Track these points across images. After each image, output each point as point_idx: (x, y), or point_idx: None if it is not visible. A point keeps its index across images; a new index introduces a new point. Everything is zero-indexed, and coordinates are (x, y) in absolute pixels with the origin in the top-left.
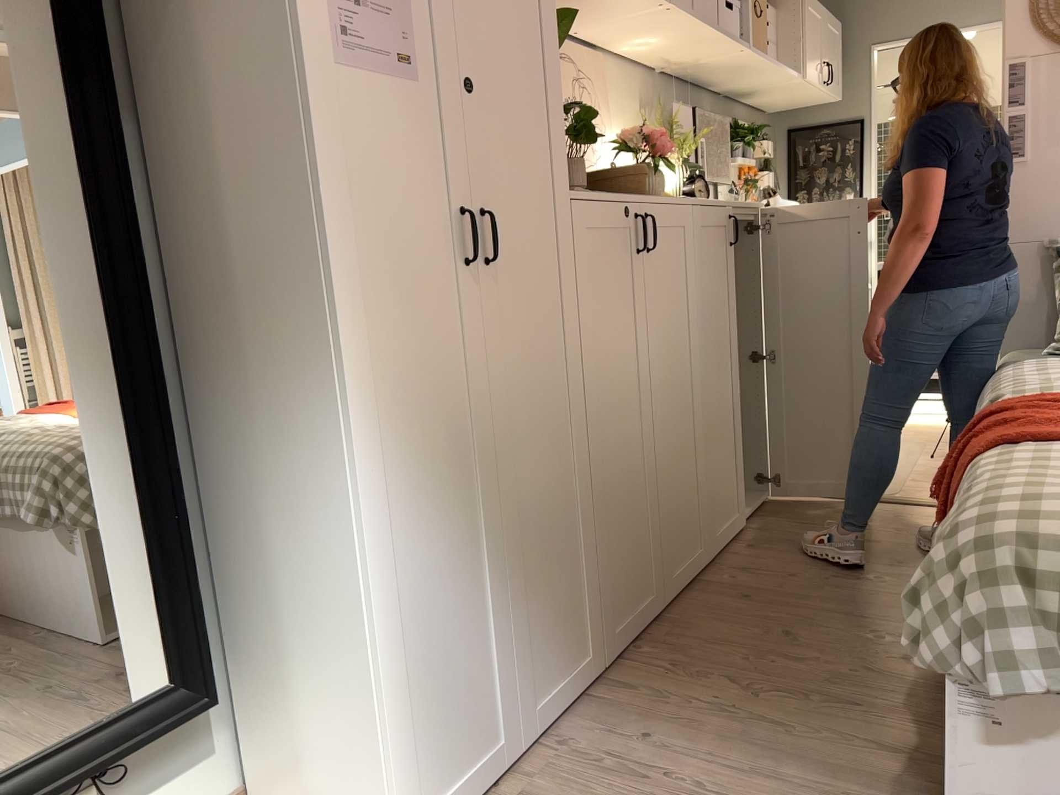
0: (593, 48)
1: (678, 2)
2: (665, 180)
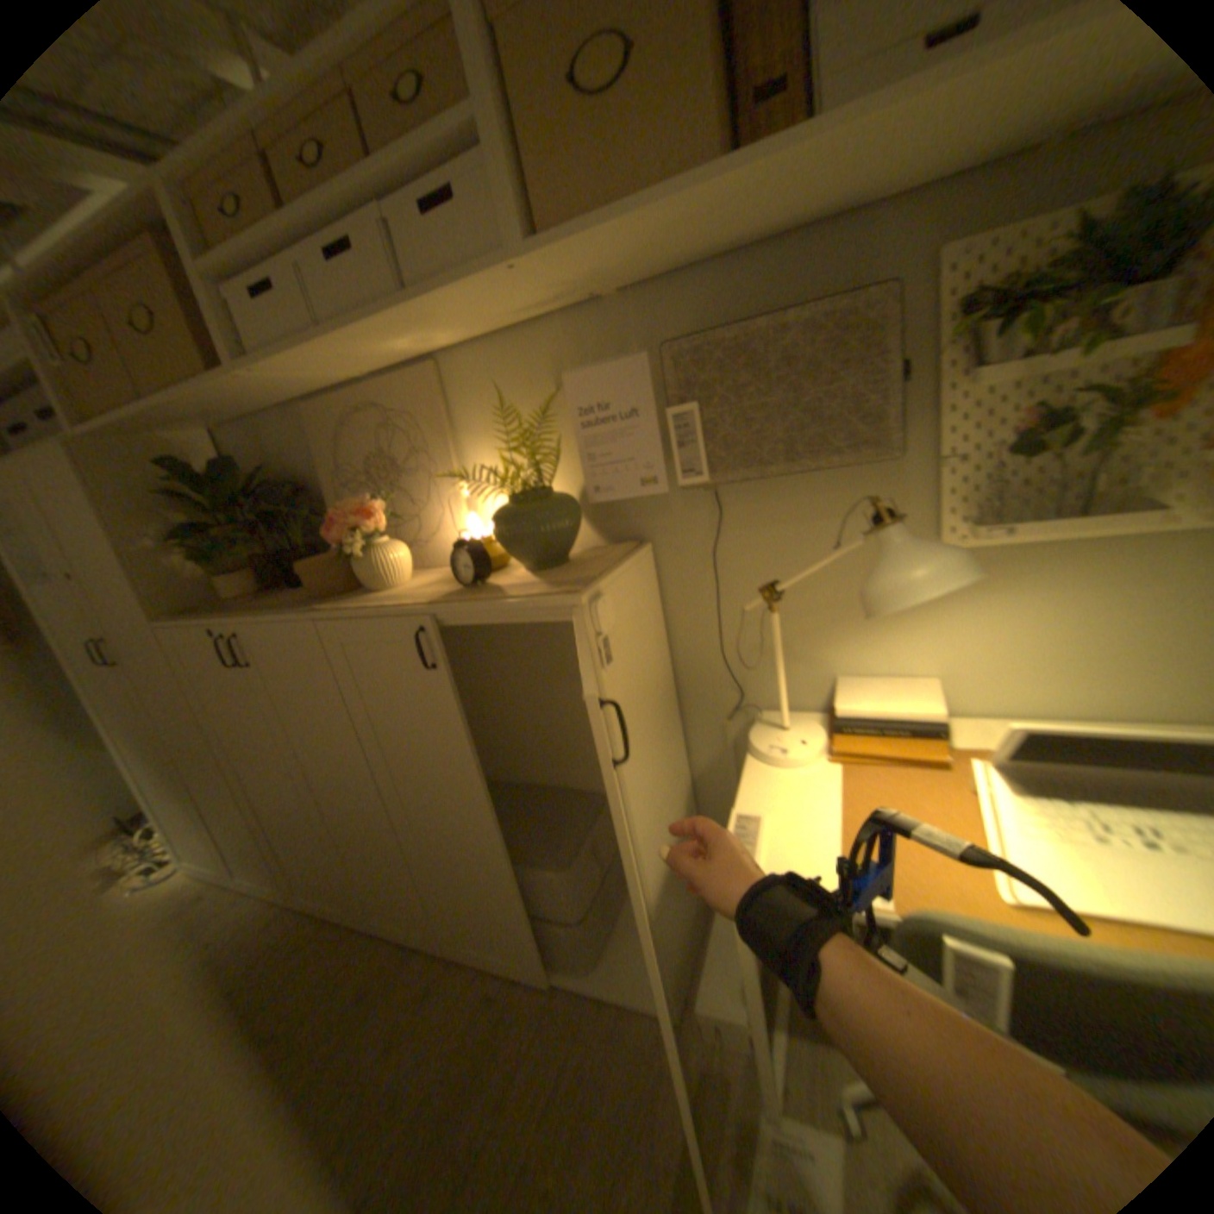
0: (421, 357)
1: (273, 332)
2: (371, 564)
